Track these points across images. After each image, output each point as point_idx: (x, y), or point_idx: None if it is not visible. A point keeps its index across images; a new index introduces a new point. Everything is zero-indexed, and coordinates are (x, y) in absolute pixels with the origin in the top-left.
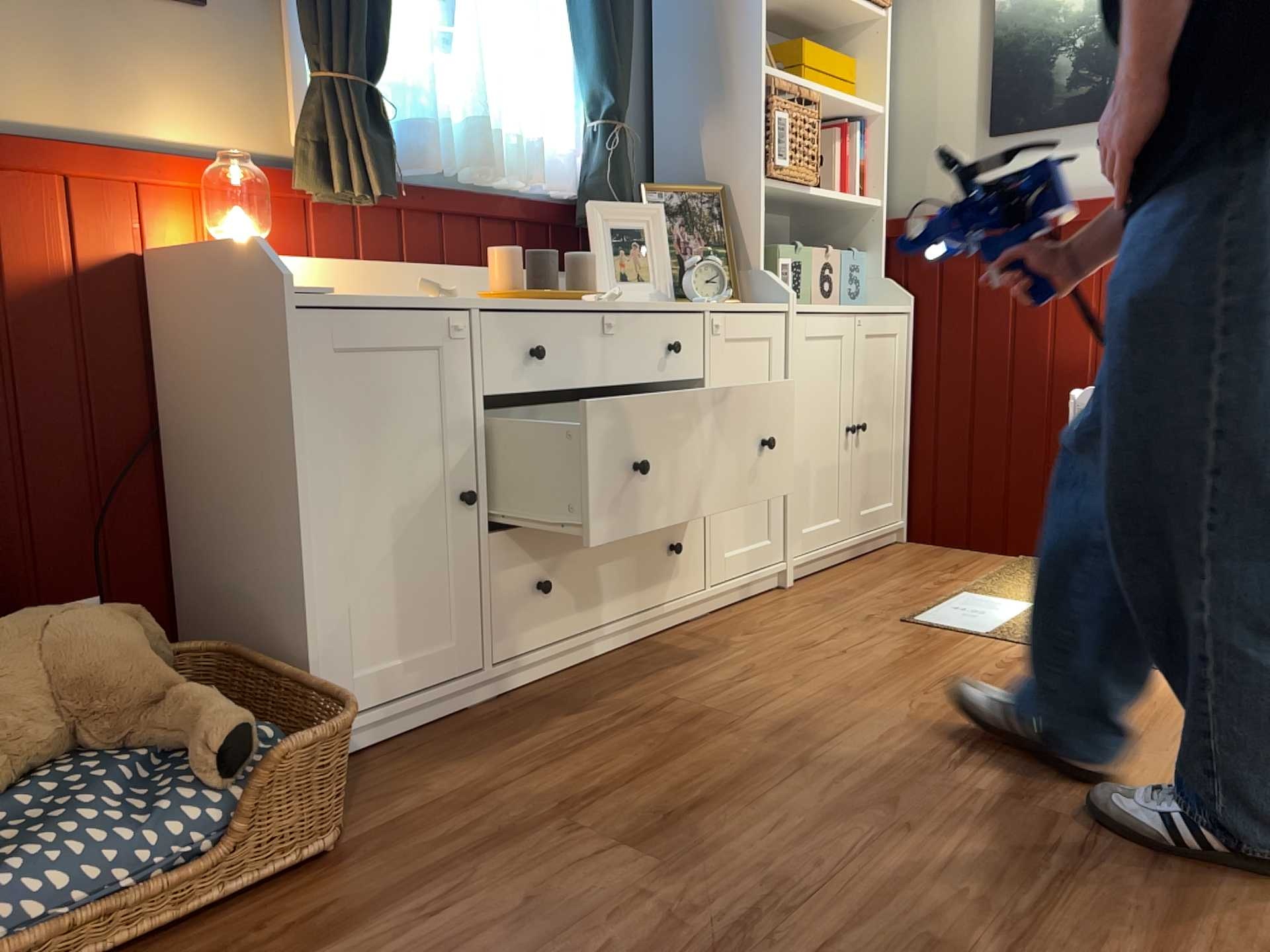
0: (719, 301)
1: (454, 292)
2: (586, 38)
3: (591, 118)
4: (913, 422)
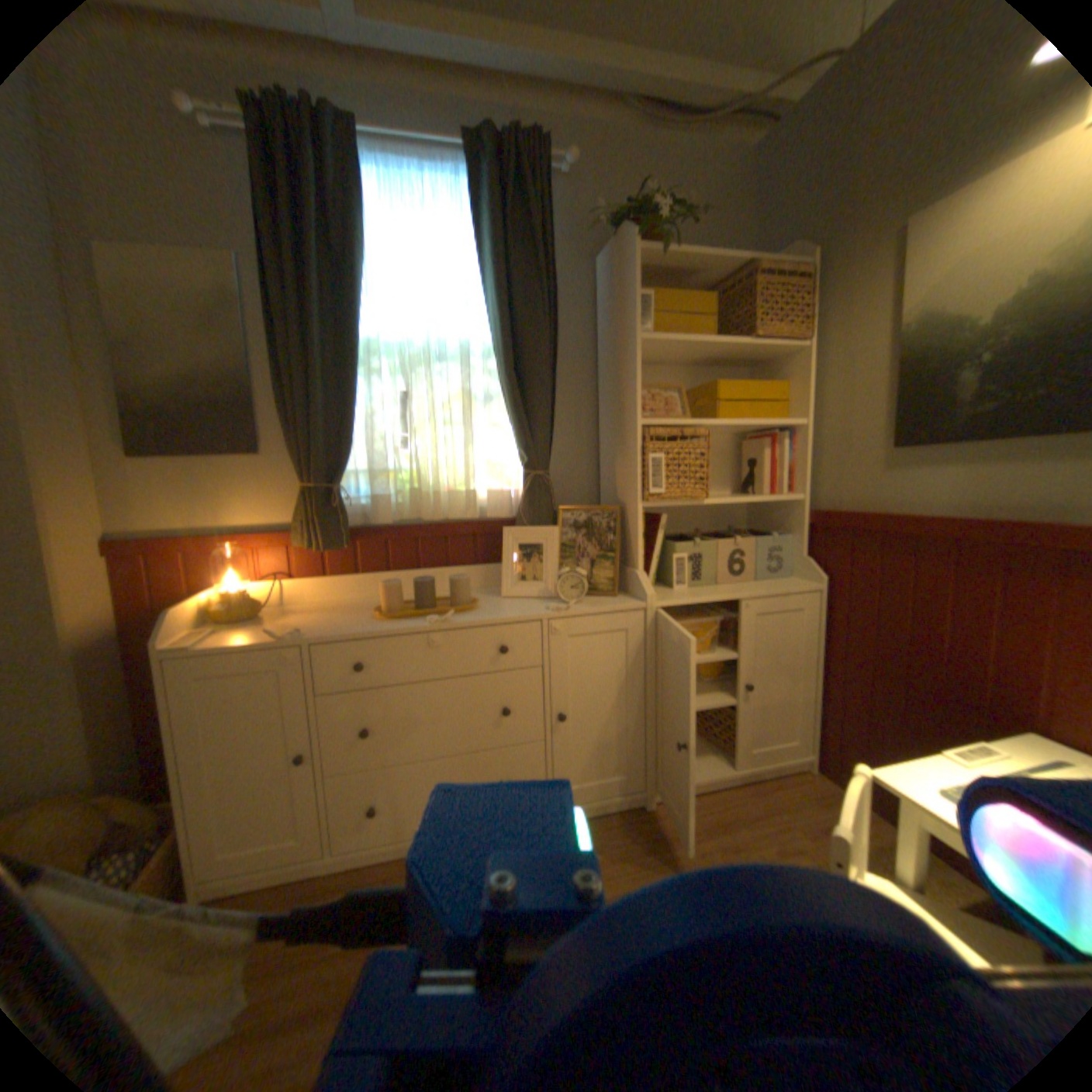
0: (576, 604)
1: (297, 632)
2: (511, 419)
3: (522, 467)
4: (827, 680)
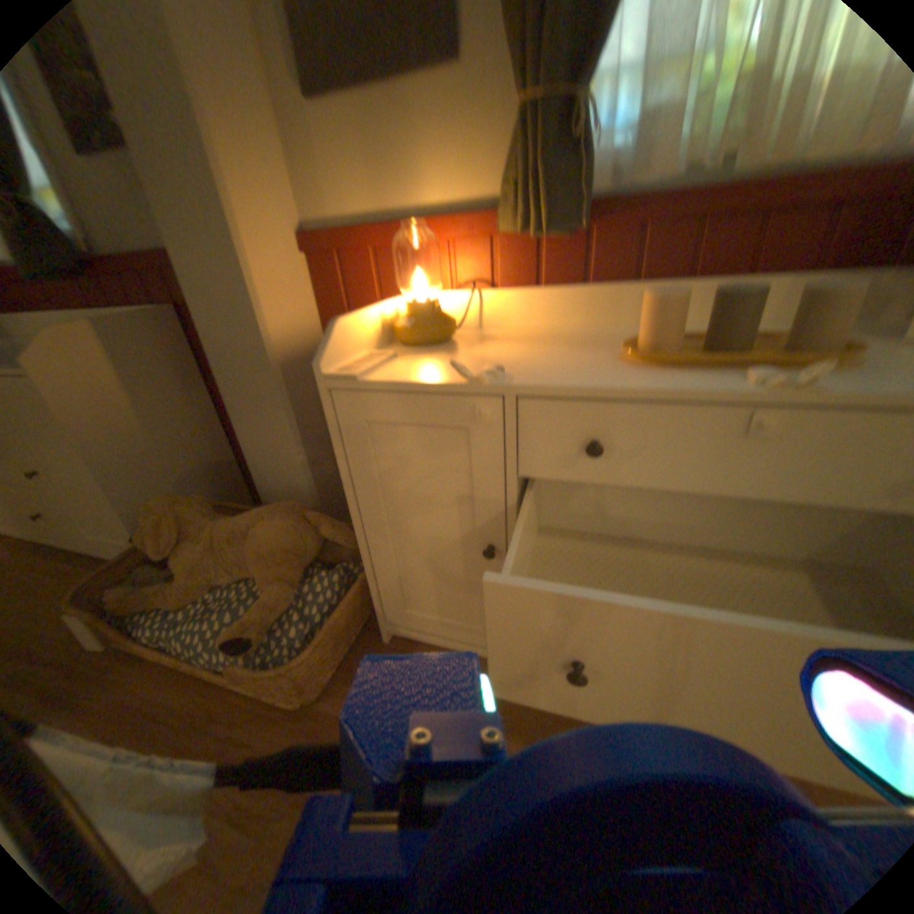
0: None
1: (503, 372)
2: None
3: None
4: None
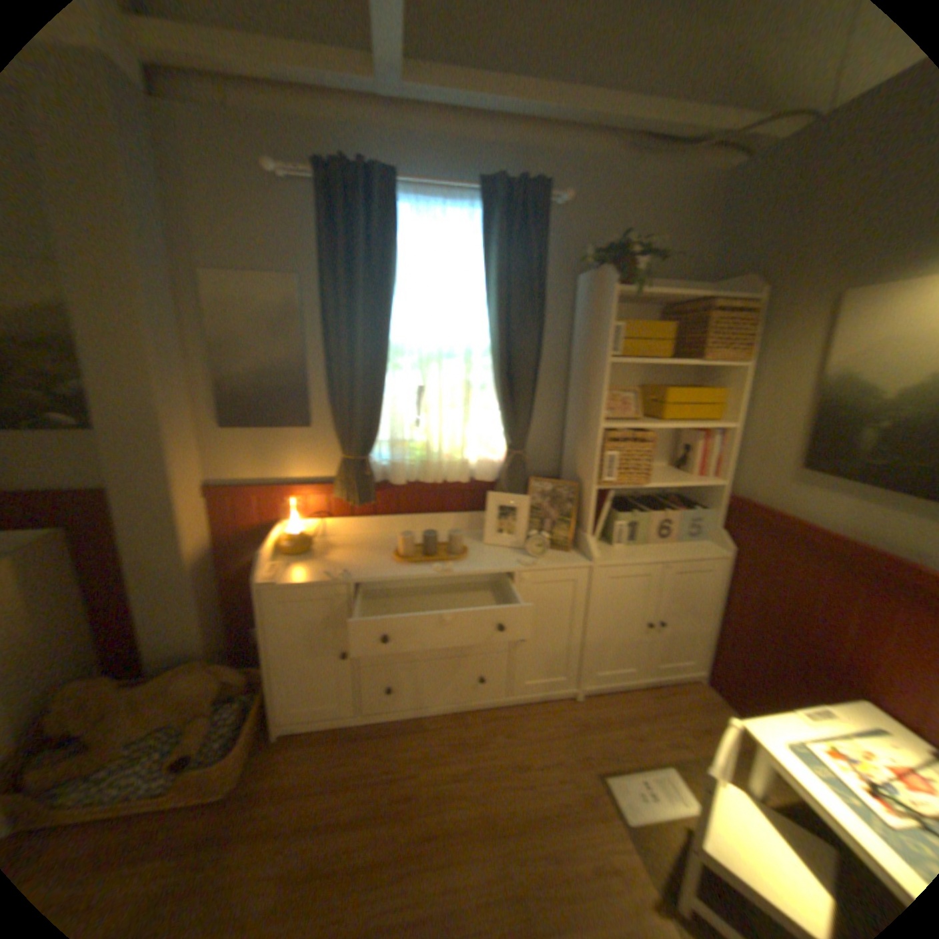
0: (540, 560)
1: (346, 575)
2: (501, 409)
3: (506, 444)
4: (724, 622)
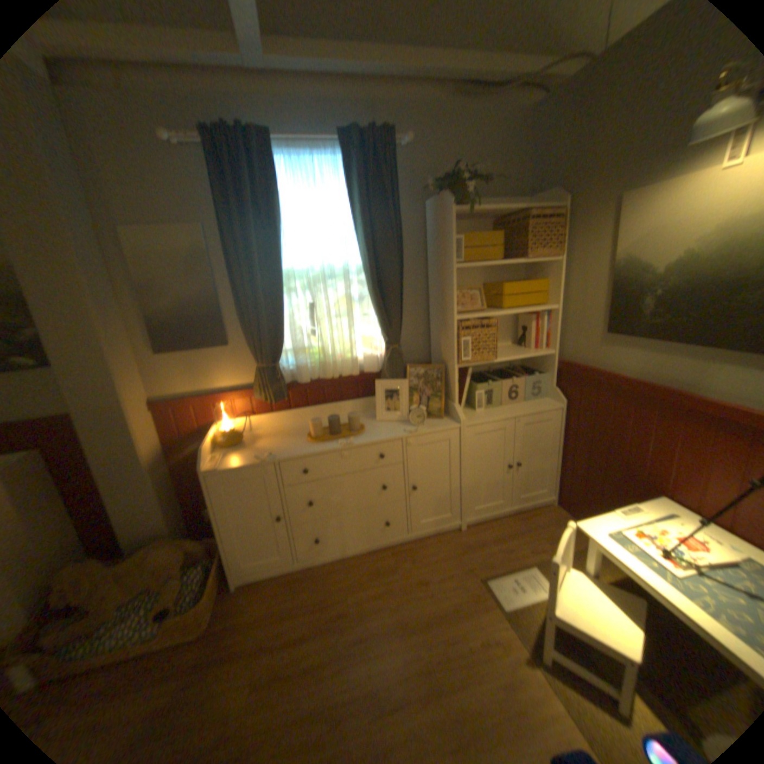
0: (420, 428)
1: (270, 458)
2: (376, 315)
3: (383, 342)
4: (564, 457)
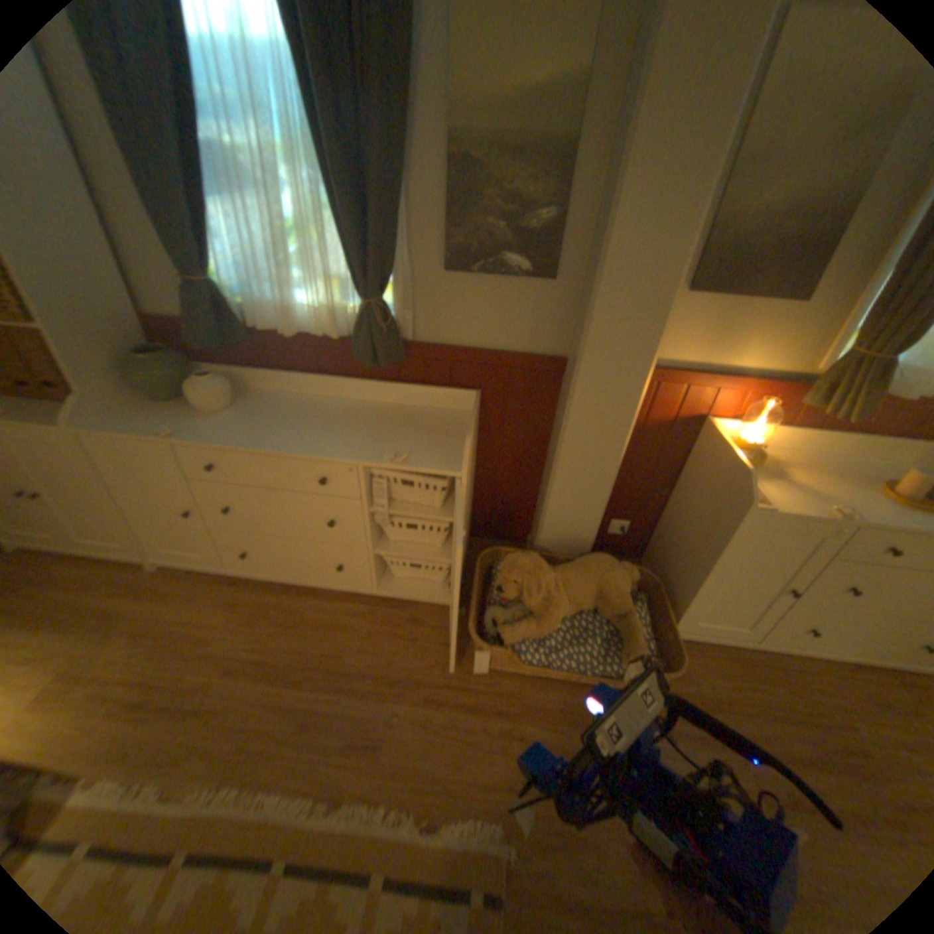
0: None
1: (856, 514)
2: None
3: None
4: None
